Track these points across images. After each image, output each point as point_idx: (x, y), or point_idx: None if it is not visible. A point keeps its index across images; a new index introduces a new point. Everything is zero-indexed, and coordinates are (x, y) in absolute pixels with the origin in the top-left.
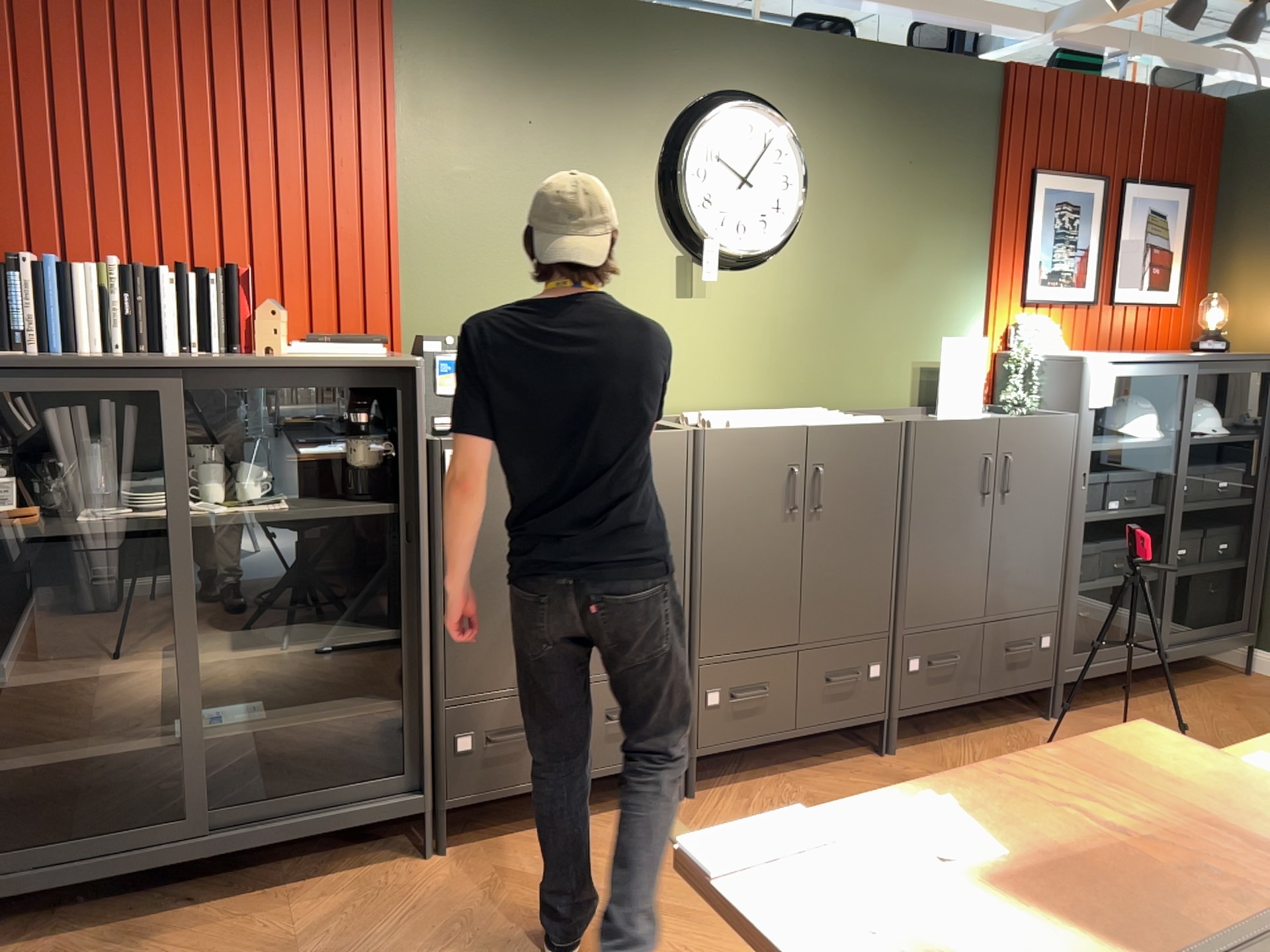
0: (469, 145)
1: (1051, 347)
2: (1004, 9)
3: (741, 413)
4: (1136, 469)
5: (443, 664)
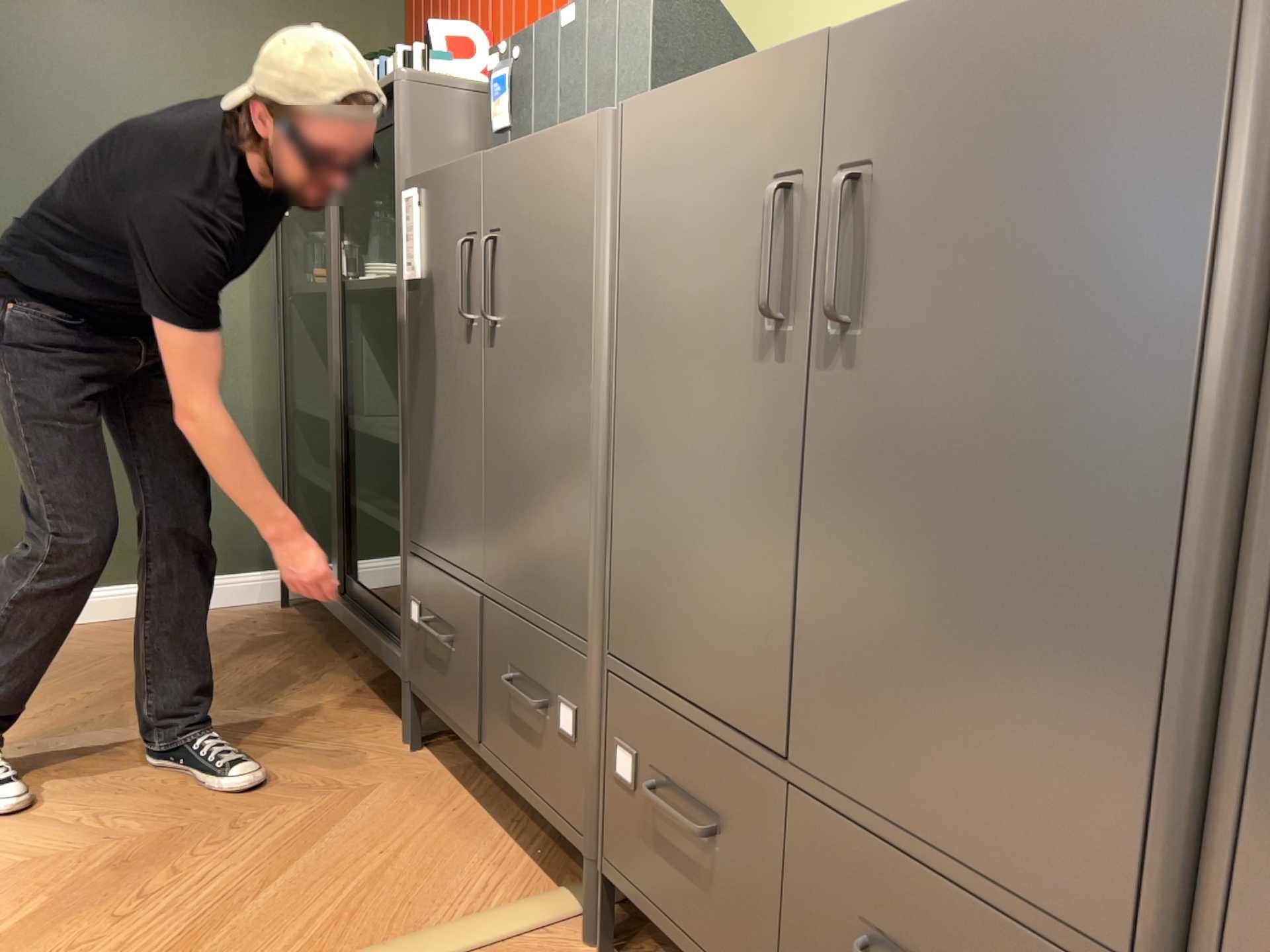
0: None
1: None
2: None
3: None
4: None
5: (408, 491)
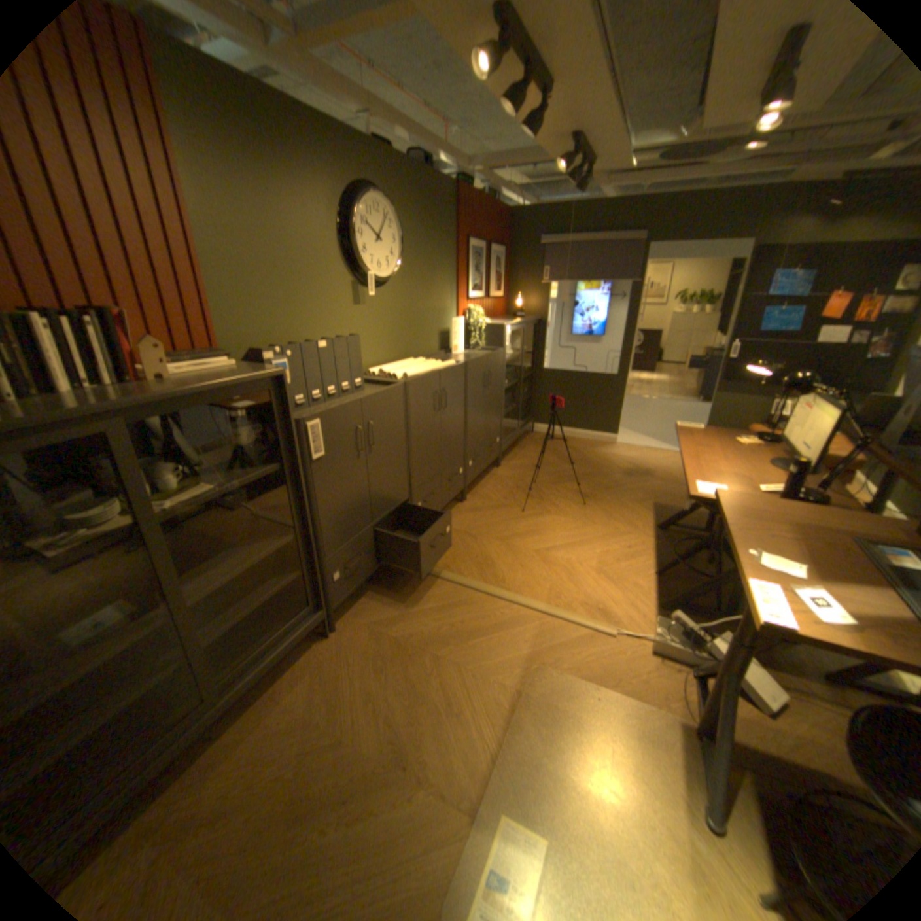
0: (231, 202)
1: (482, 319)
2: (457, 149)
3: (396, 366)
4: (509, 367)
5: (323, 541)
